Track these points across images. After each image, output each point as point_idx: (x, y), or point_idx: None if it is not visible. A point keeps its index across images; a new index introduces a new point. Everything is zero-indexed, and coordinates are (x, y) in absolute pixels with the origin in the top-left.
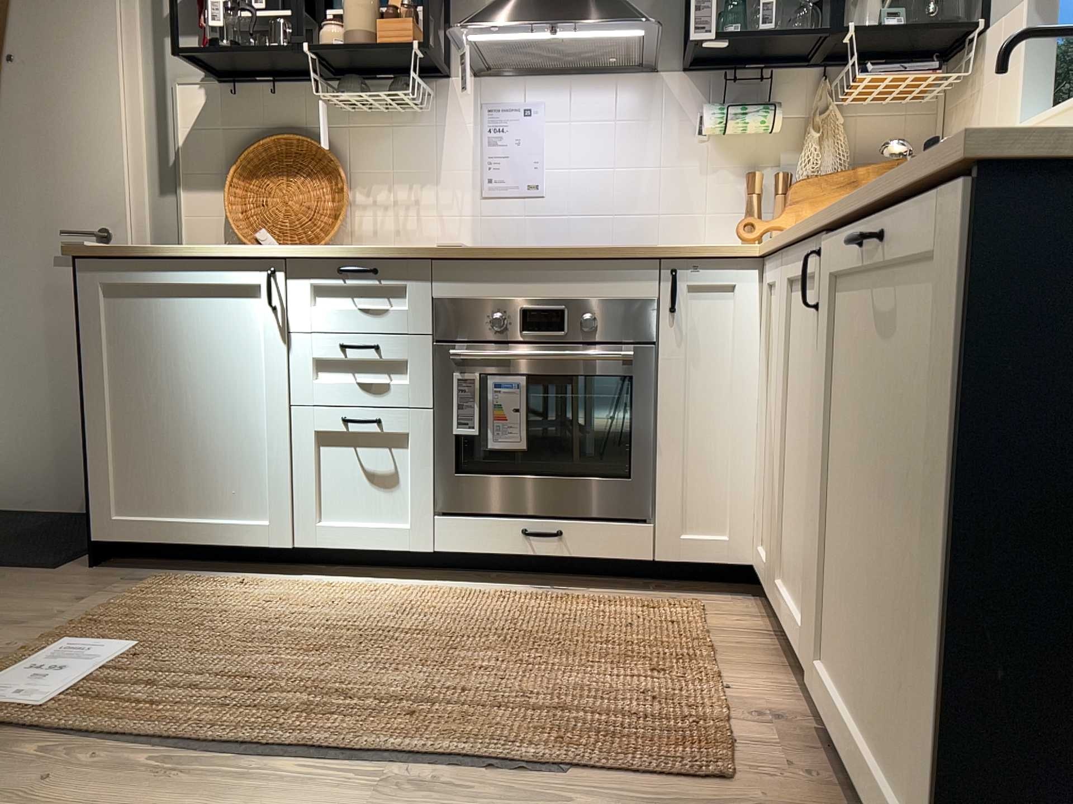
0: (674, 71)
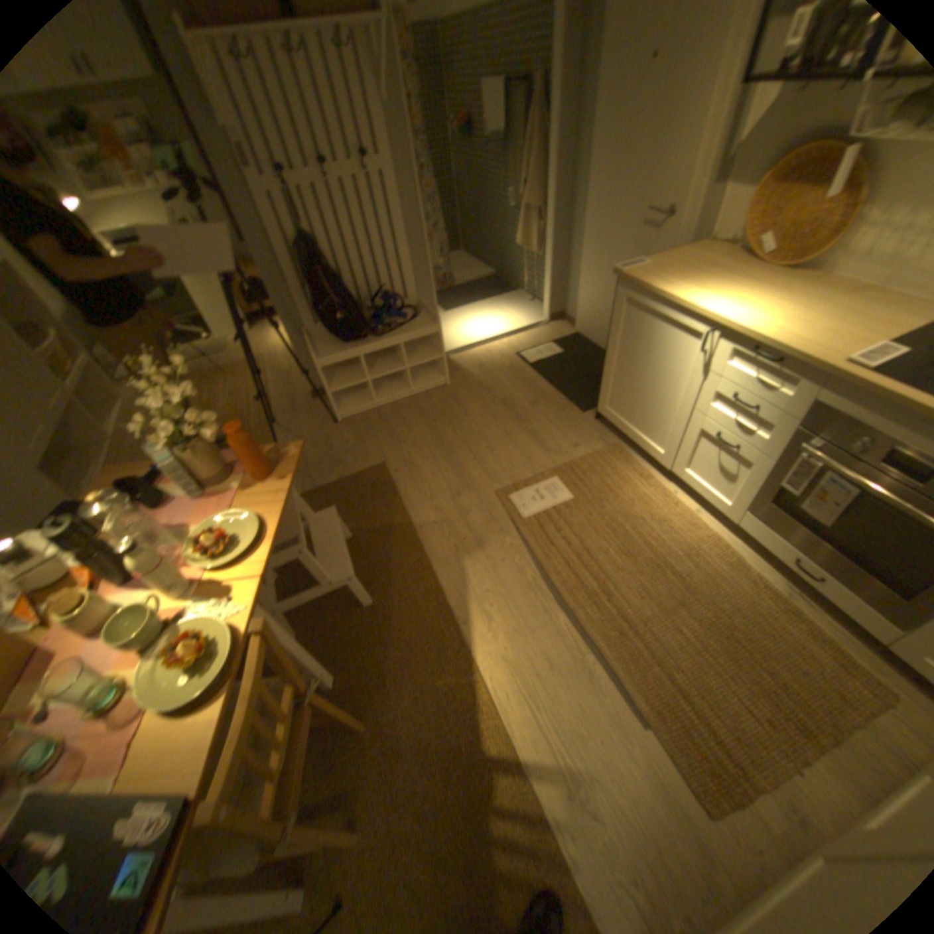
0: None
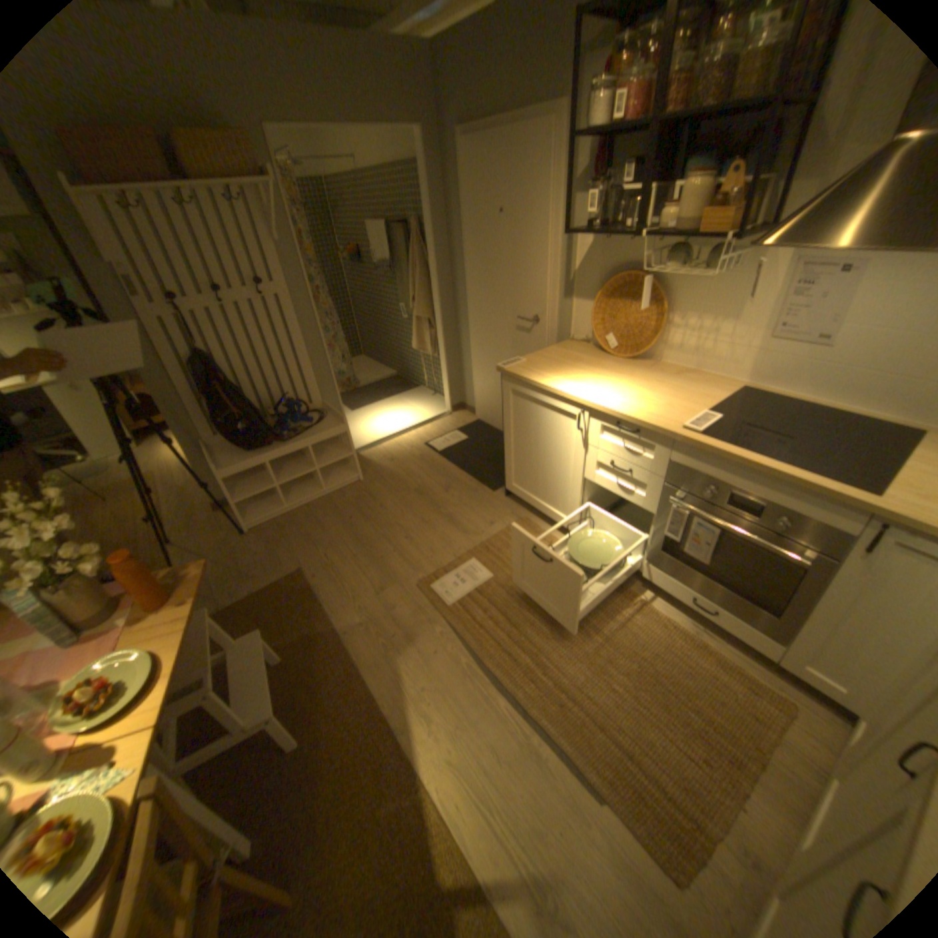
0: None
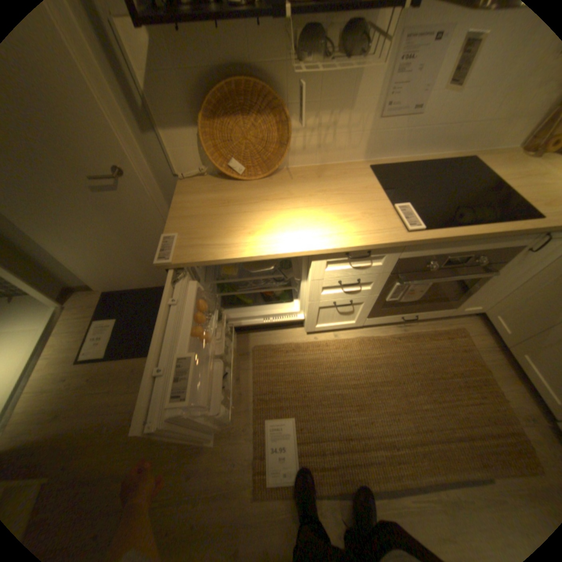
0: None
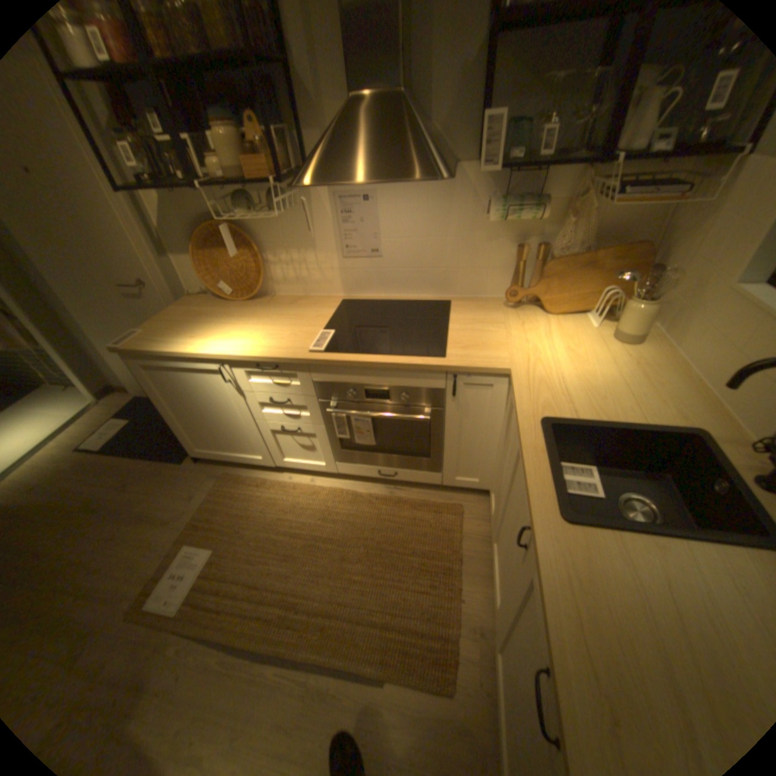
0: (473, 159)
